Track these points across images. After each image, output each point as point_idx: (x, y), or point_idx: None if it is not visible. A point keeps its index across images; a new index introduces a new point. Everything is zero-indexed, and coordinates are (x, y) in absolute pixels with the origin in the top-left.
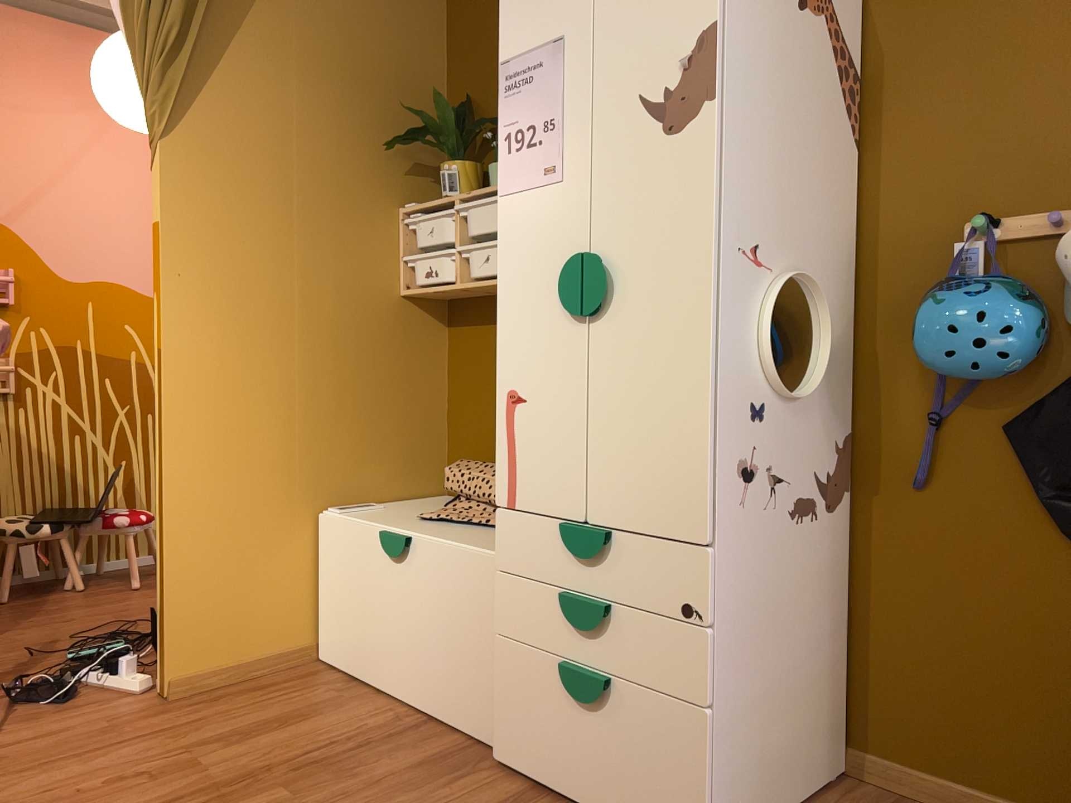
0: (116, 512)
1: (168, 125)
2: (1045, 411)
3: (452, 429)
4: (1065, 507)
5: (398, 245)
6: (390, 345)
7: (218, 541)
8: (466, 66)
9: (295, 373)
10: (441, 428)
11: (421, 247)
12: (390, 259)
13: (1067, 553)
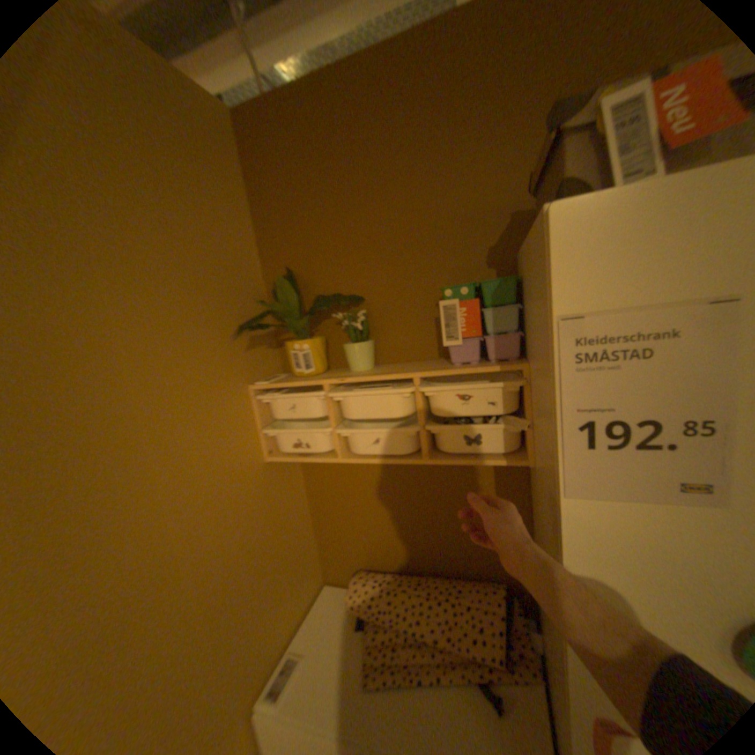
0: None
1: None
2: None
3: (322, 537)
4: None
5: (256, 419)
6: (269, 509)
7: None
8: (280, 238)
9: (198, 614)
10: (313, 539)
11: (282, 418)
12: (253, 435)
13: None
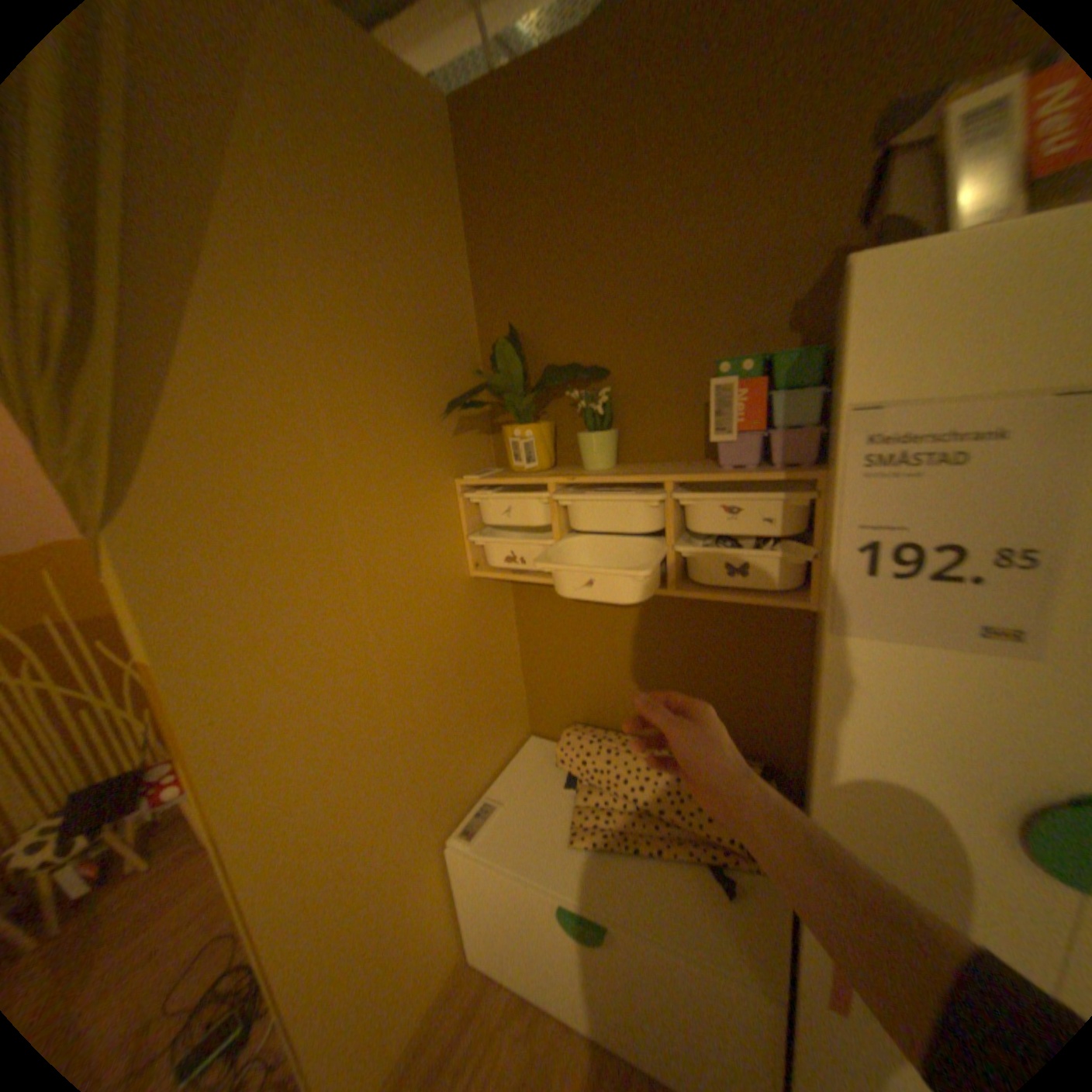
0: (161, 783)
1: (107, 500)
2: None
3: (532, 678)
4: None
5: (461, 523)
6: (471, 633)
7: (356, 968)
8: (502, 284)
9: (392, 731)
10: (520, 680)
11: (492, 524)
12: (456, 542)
13: None
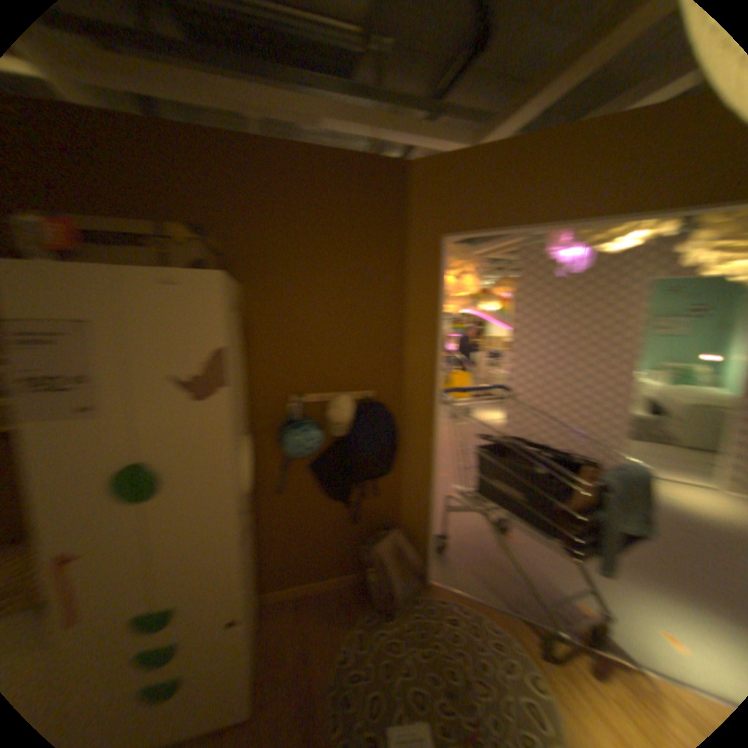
0: None
1: None
2: (318, 462)
3: None
4: (325, 491)
5: None
6: None
7: None
8: None
9: None
10: None
11: None
12: None
13: (323, 503)
